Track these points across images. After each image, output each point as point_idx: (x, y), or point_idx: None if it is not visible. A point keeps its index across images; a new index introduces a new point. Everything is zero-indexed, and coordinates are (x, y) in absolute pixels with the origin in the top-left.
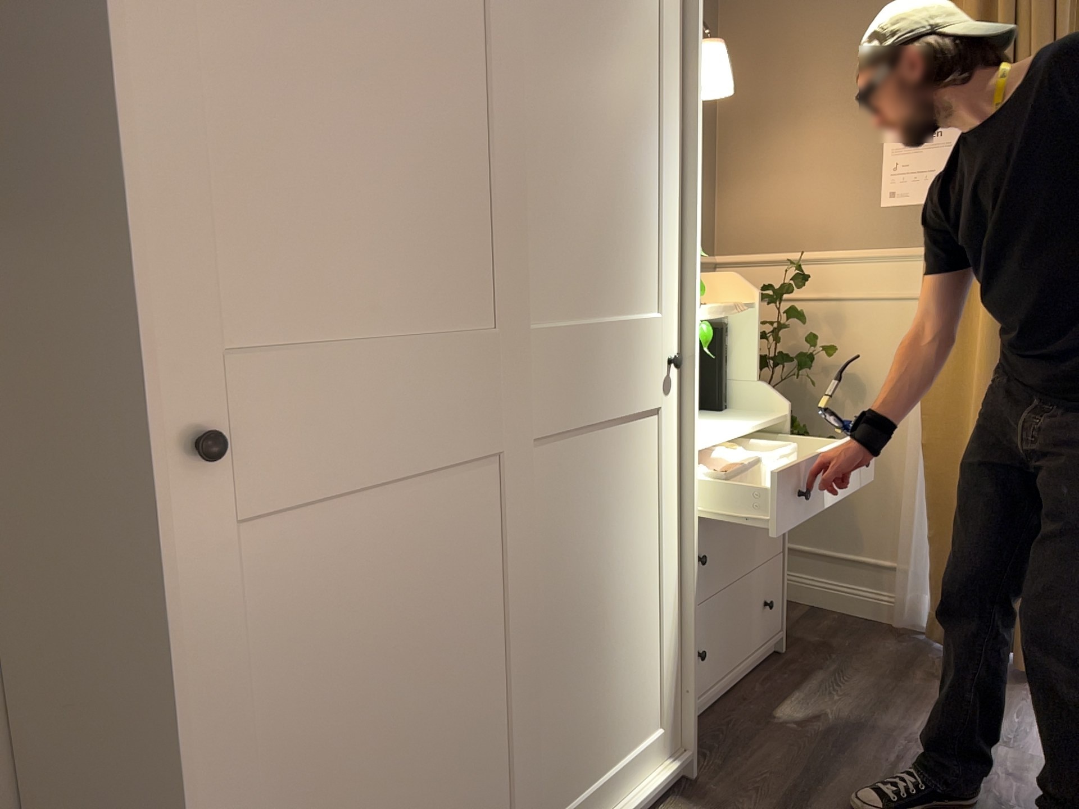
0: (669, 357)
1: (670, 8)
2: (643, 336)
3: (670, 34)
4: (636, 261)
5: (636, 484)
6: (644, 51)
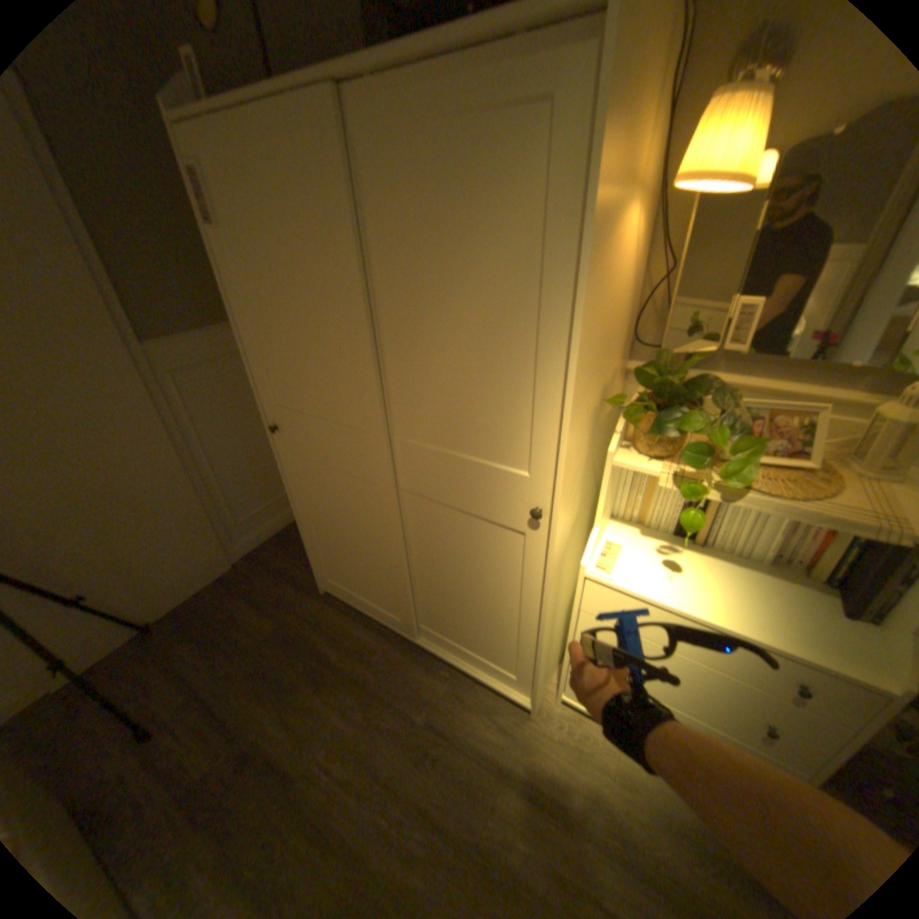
0: (532, 507)
1: (561, 186)
2: (500, 482)
3: (558, 220)
4: (497, 430)
5: (494, 558)
6: (513, 251)
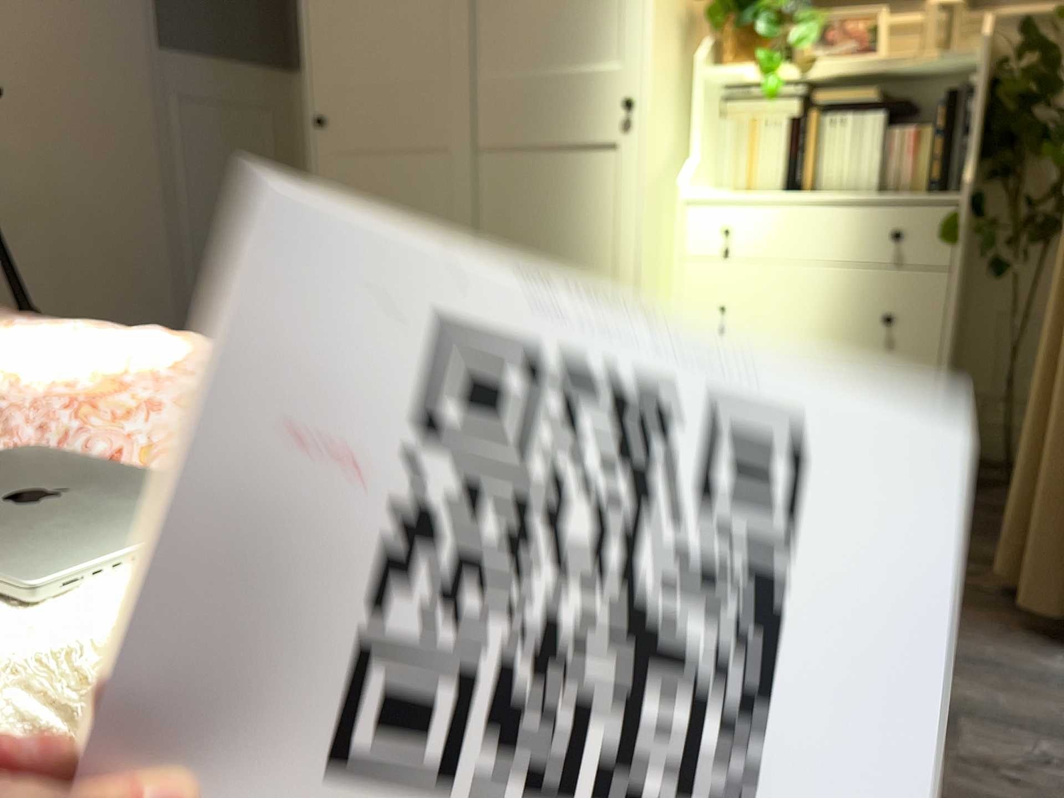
0: (625, 102)
1: None
2: (592, 85)
3: None
4: (589, 25)
5: (585, 201)
6: None
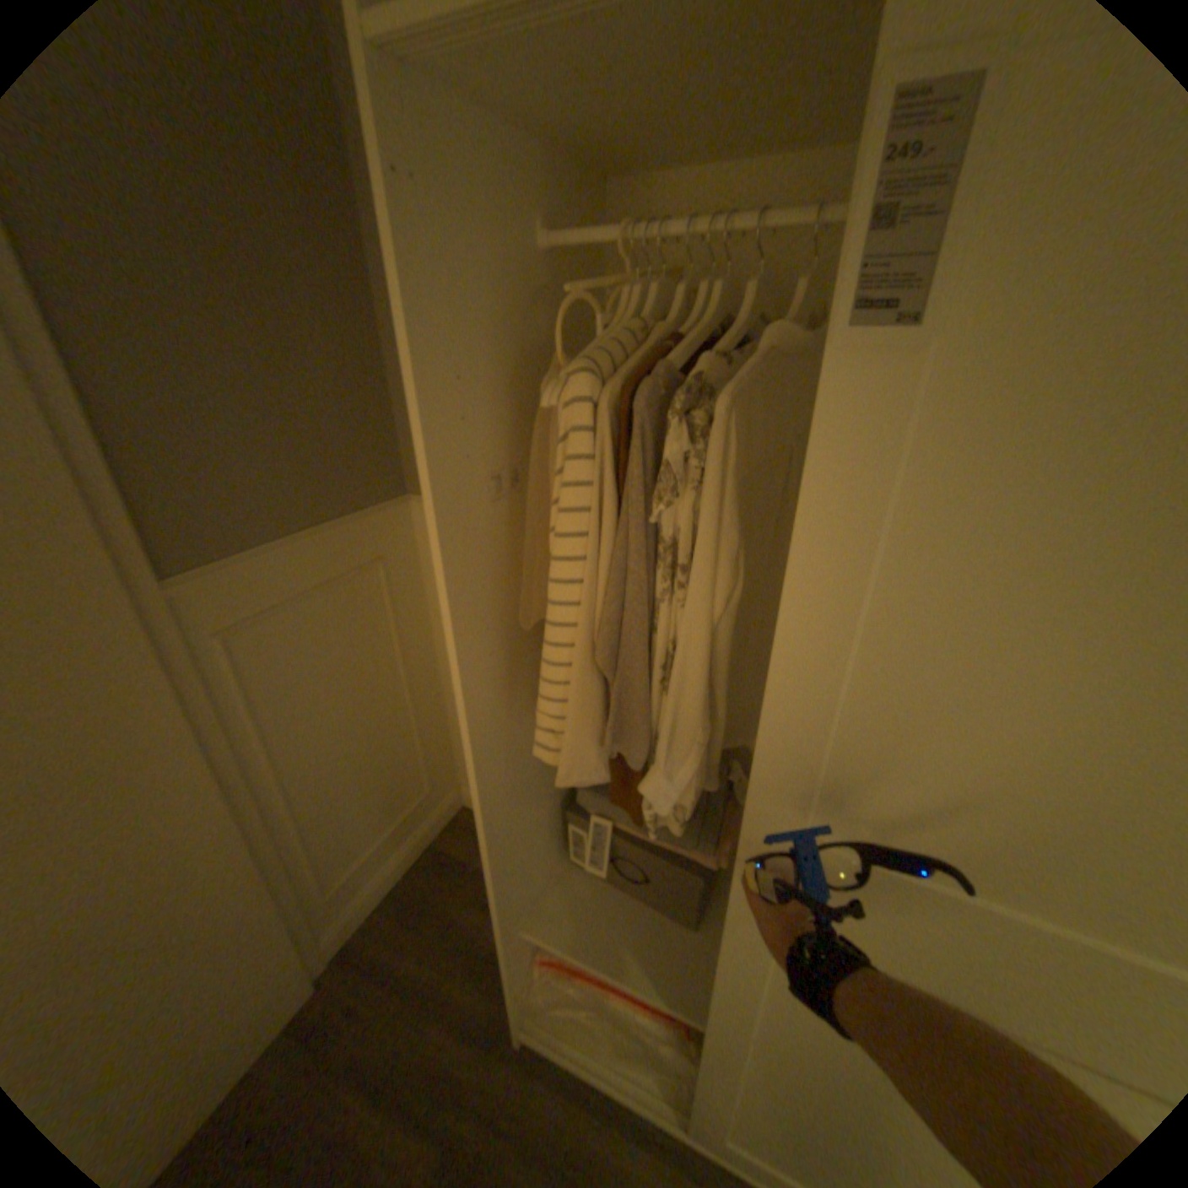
0: None
1: None
2: None
3: None
4: None
5: None
6: None
